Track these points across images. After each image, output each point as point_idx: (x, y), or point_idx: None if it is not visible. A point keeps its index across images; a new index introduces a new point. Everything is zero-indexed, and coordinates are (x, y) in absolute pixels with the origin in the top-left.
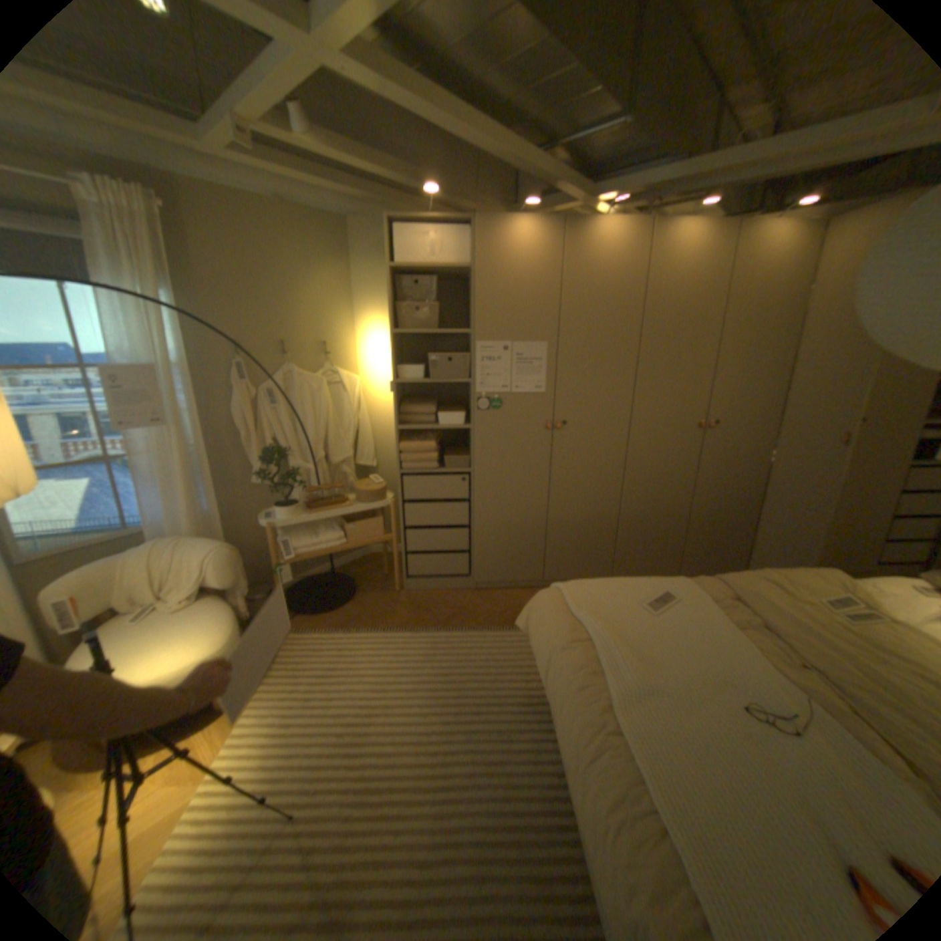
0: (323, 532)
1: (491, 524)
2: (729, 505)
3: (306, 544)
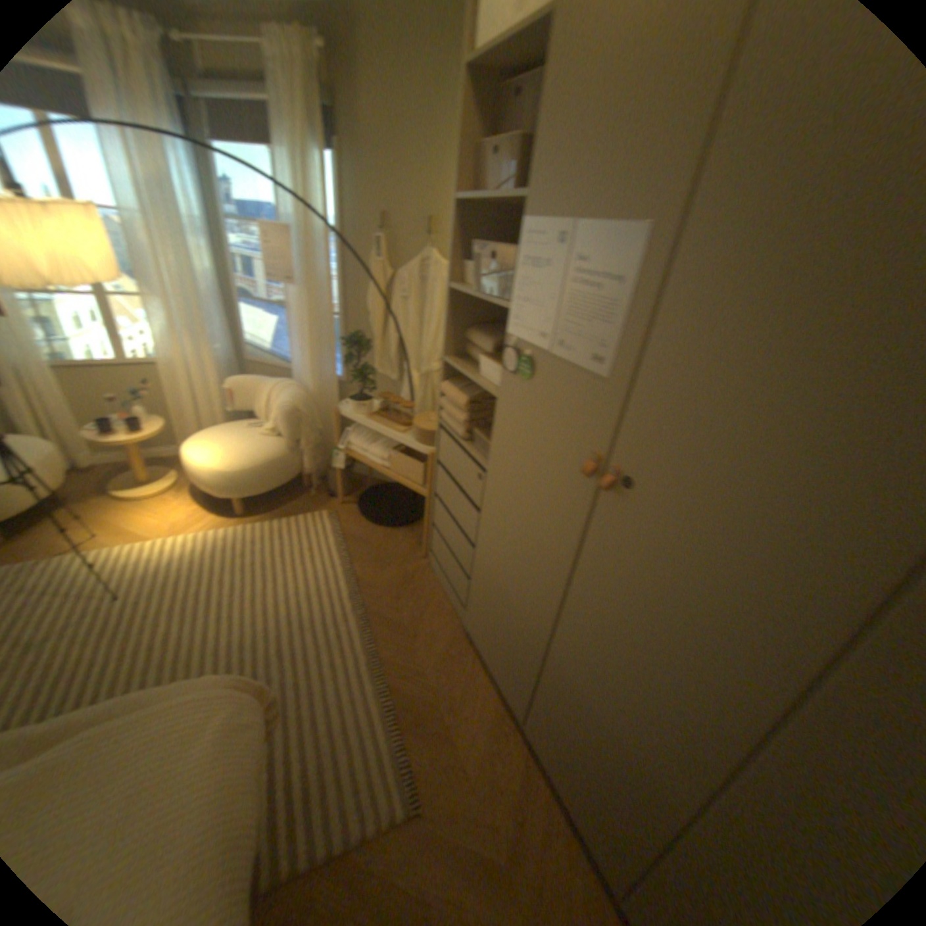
0: (378, 444)
1: (487, 570)
2: None
3: (357, 445)
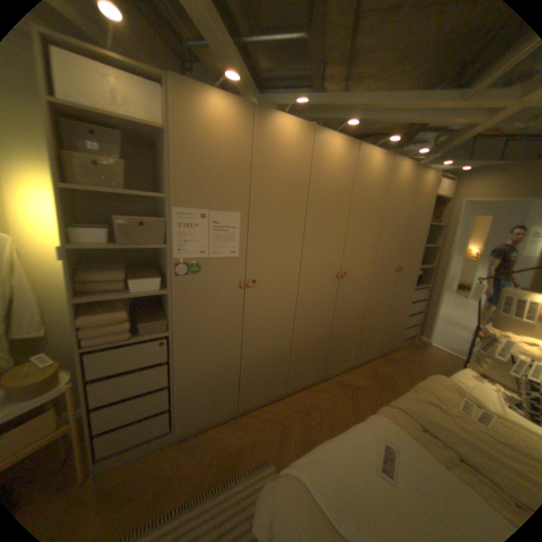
0: None
1: (192, 379)
2: (350, 325)
3: None
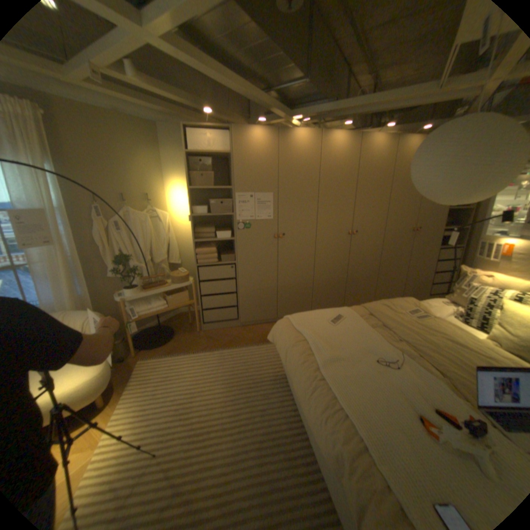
0: (154, 301)
1: (248, 290)
2: (364, 272)
3: (144, 309)
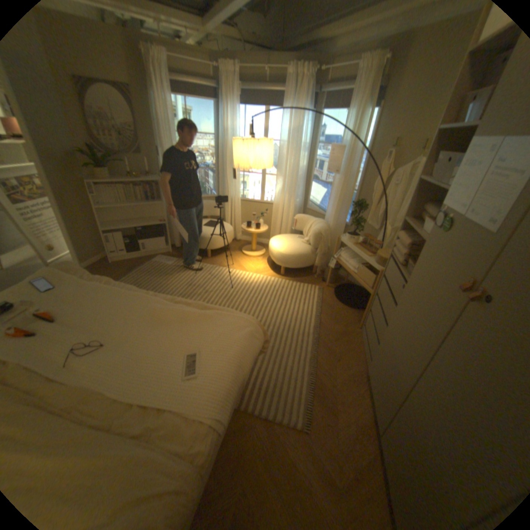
0: (355, 260)
1: (390, 340)
2: None
3: (344, 258)
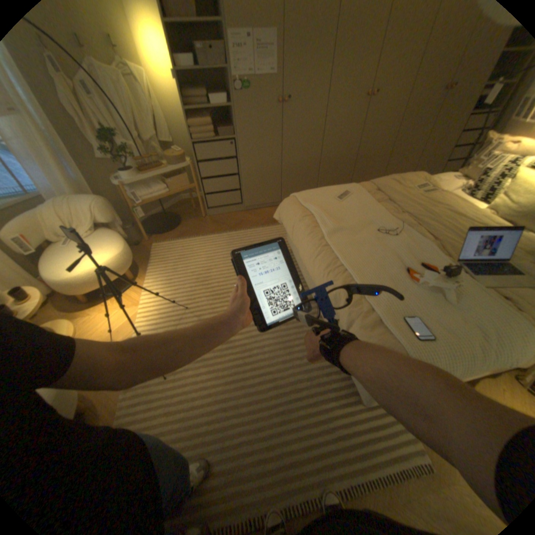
0: (153, 185)
1: (250, 171)
2: (377, 147)
3: (146, 194)
